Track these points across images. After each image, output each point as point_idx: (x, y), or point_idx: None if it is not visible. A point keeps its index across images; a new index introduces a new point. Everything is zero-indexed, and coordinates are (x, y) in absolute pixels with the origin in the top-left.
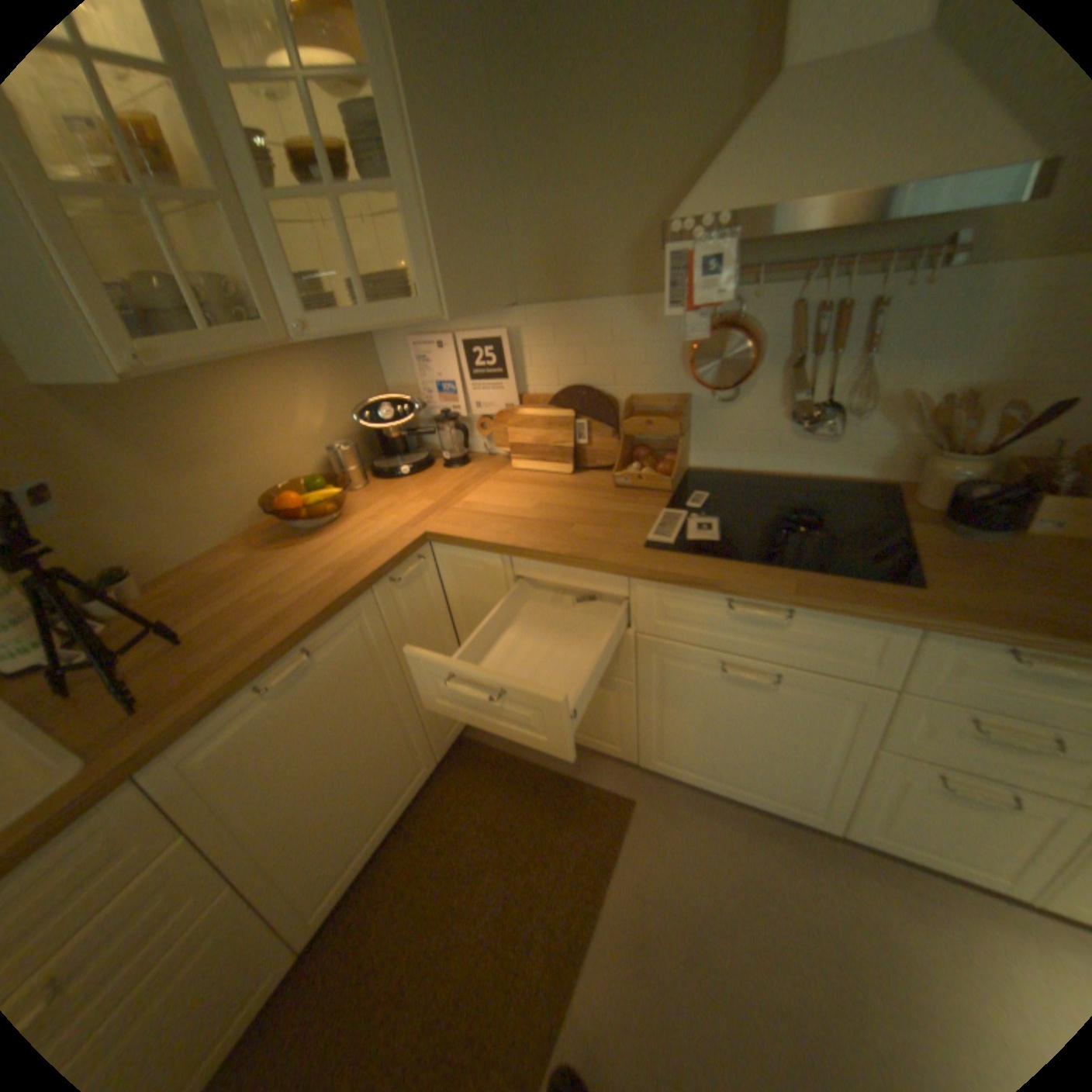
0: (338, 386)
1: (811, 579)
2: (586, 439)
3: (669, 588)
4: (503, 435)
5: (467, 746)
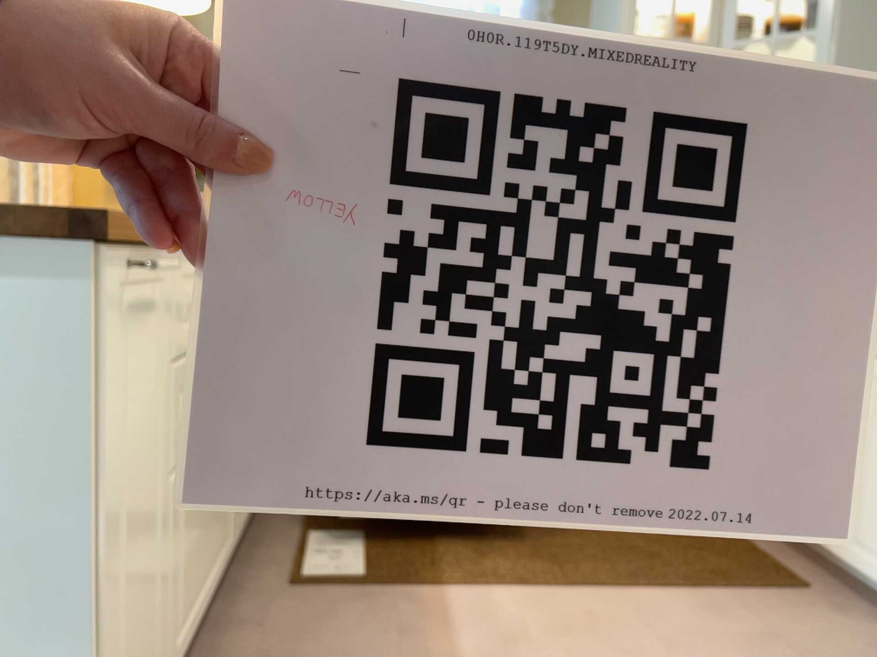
0: None
1: None
2: None
3: None
4: None
5: None
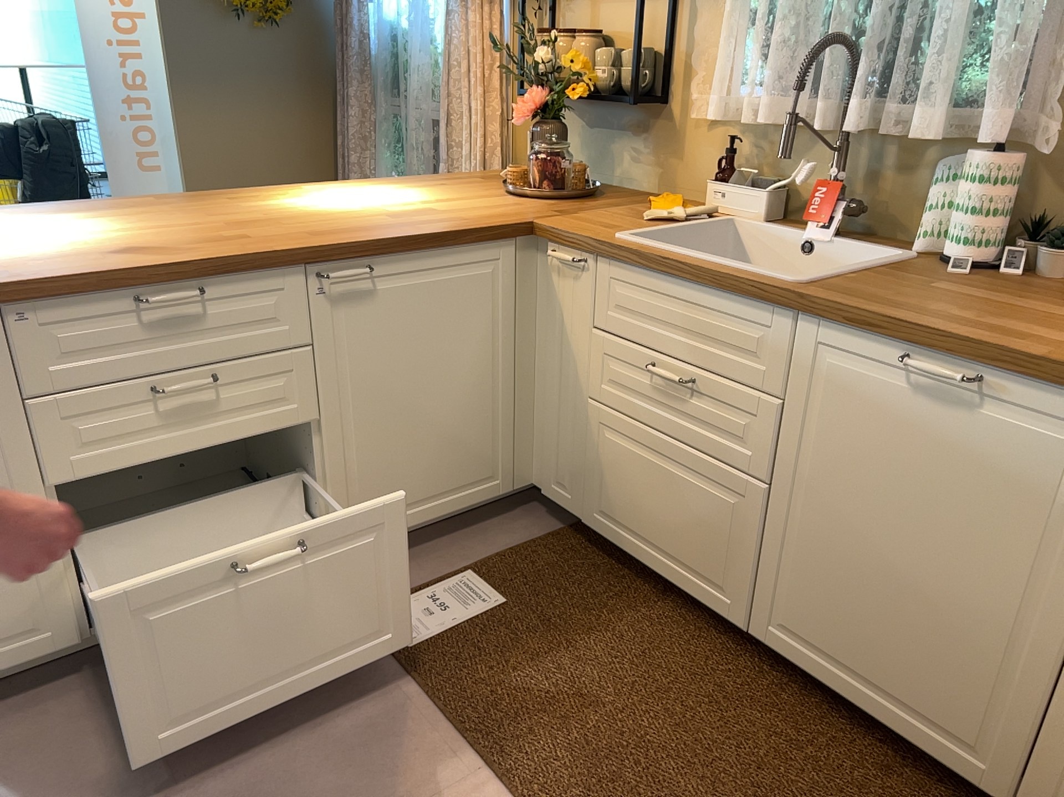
0: None
1: None
2: None
3: None
4: None
5: None
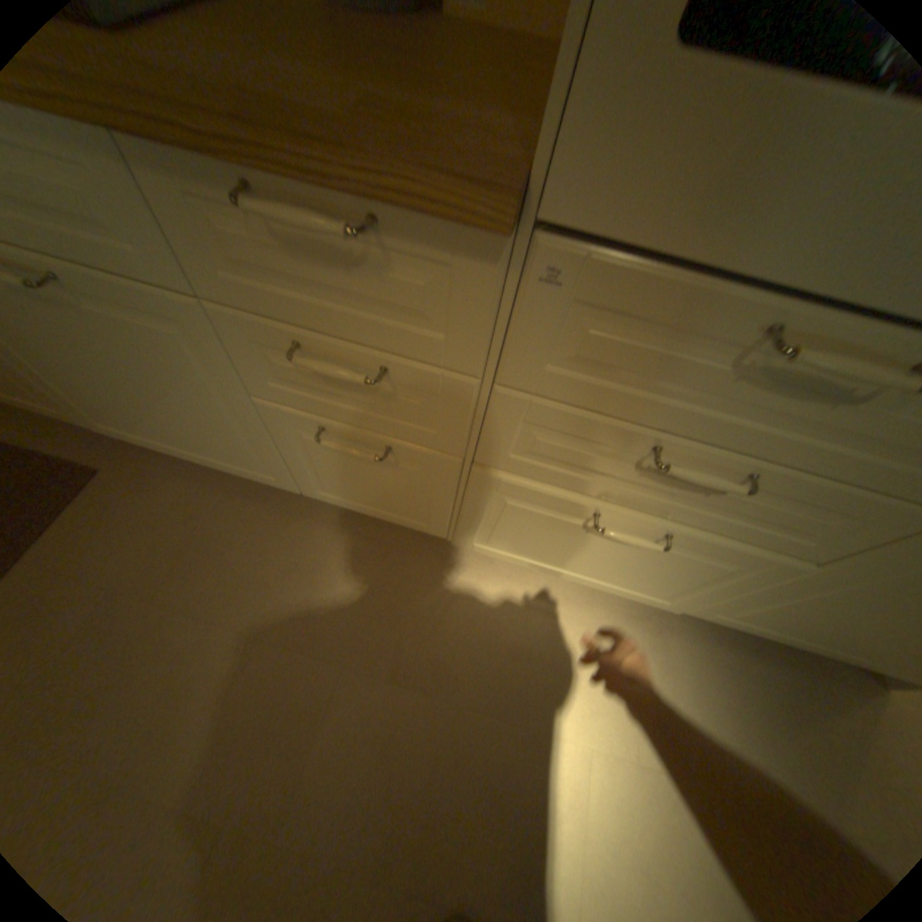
0: None
1: None
2: None
3: None
4: None
5: None
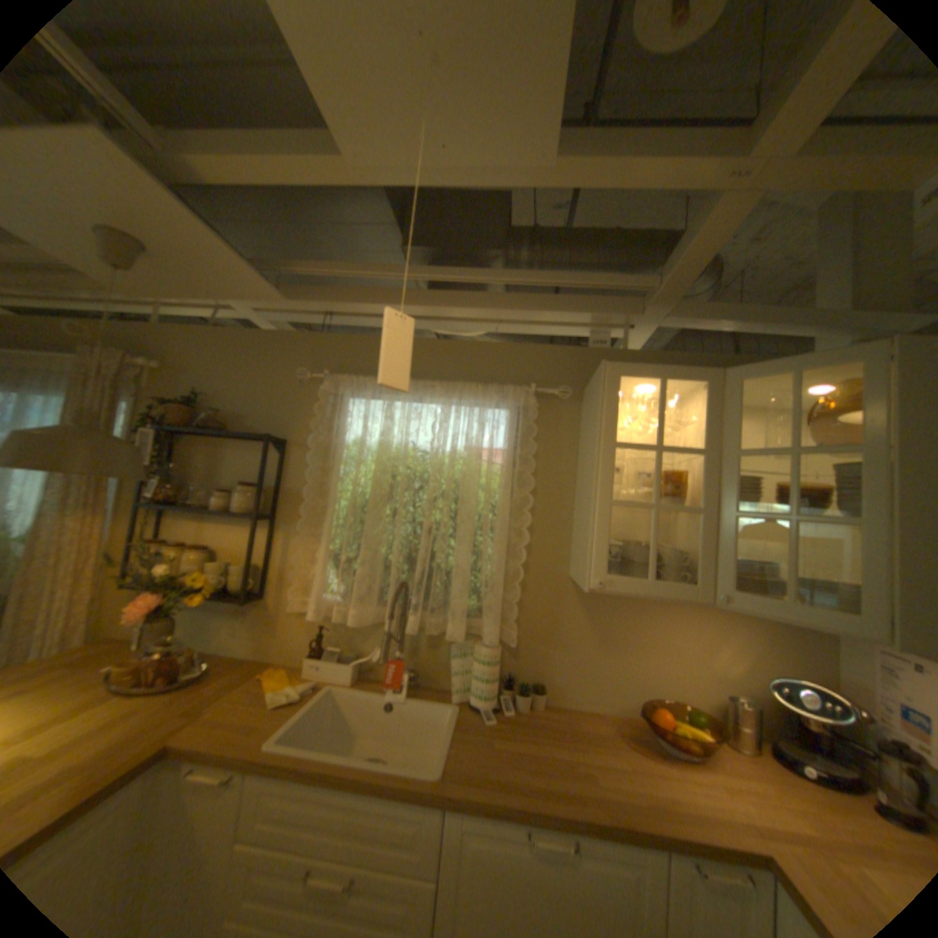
0: (776, 651)
1: None
2: None
3: None
4: None
5: None
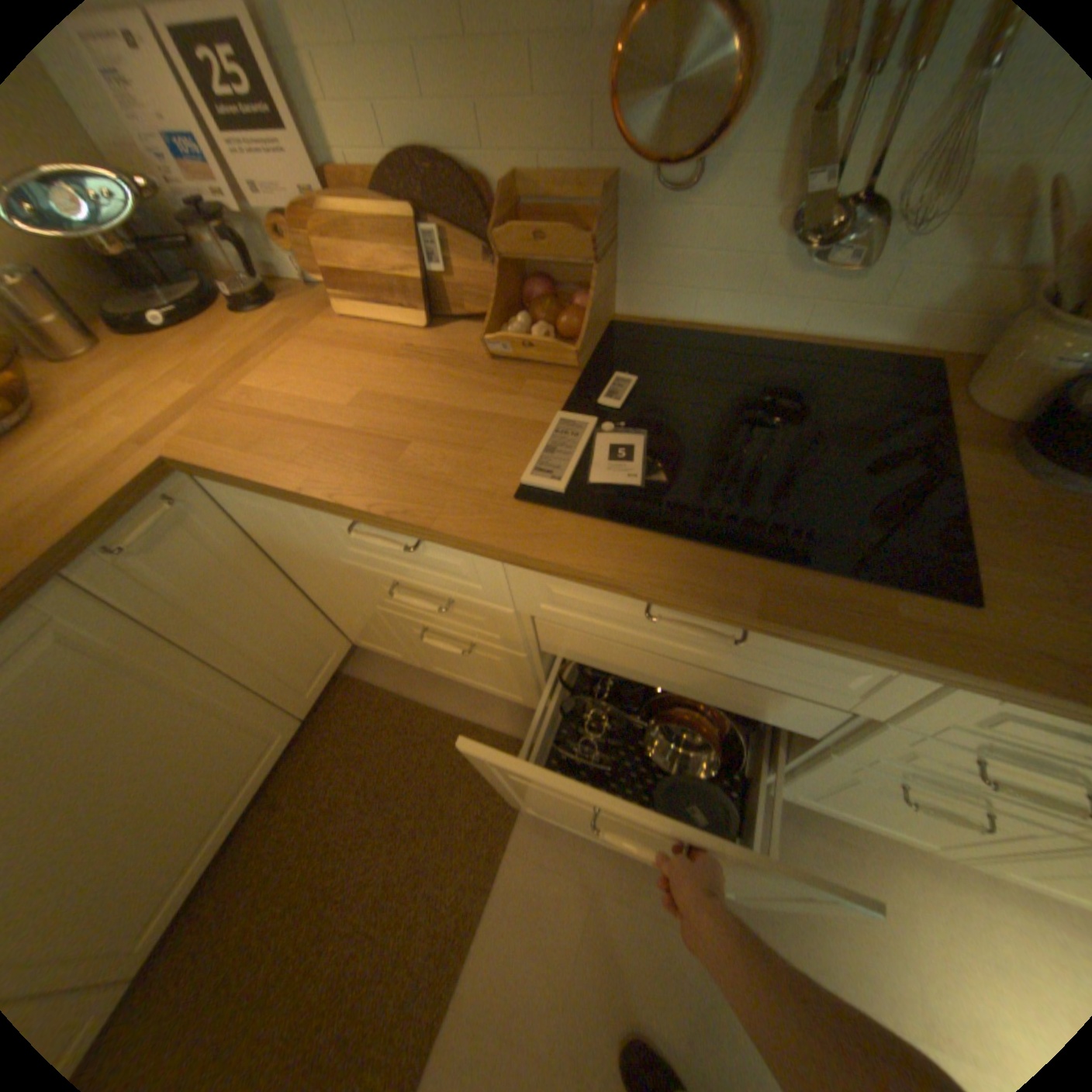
0: None
1: (789, 581)
2: (440, 261)
3: (554, 571)
4: (308, 249)
5: (345, 685)
